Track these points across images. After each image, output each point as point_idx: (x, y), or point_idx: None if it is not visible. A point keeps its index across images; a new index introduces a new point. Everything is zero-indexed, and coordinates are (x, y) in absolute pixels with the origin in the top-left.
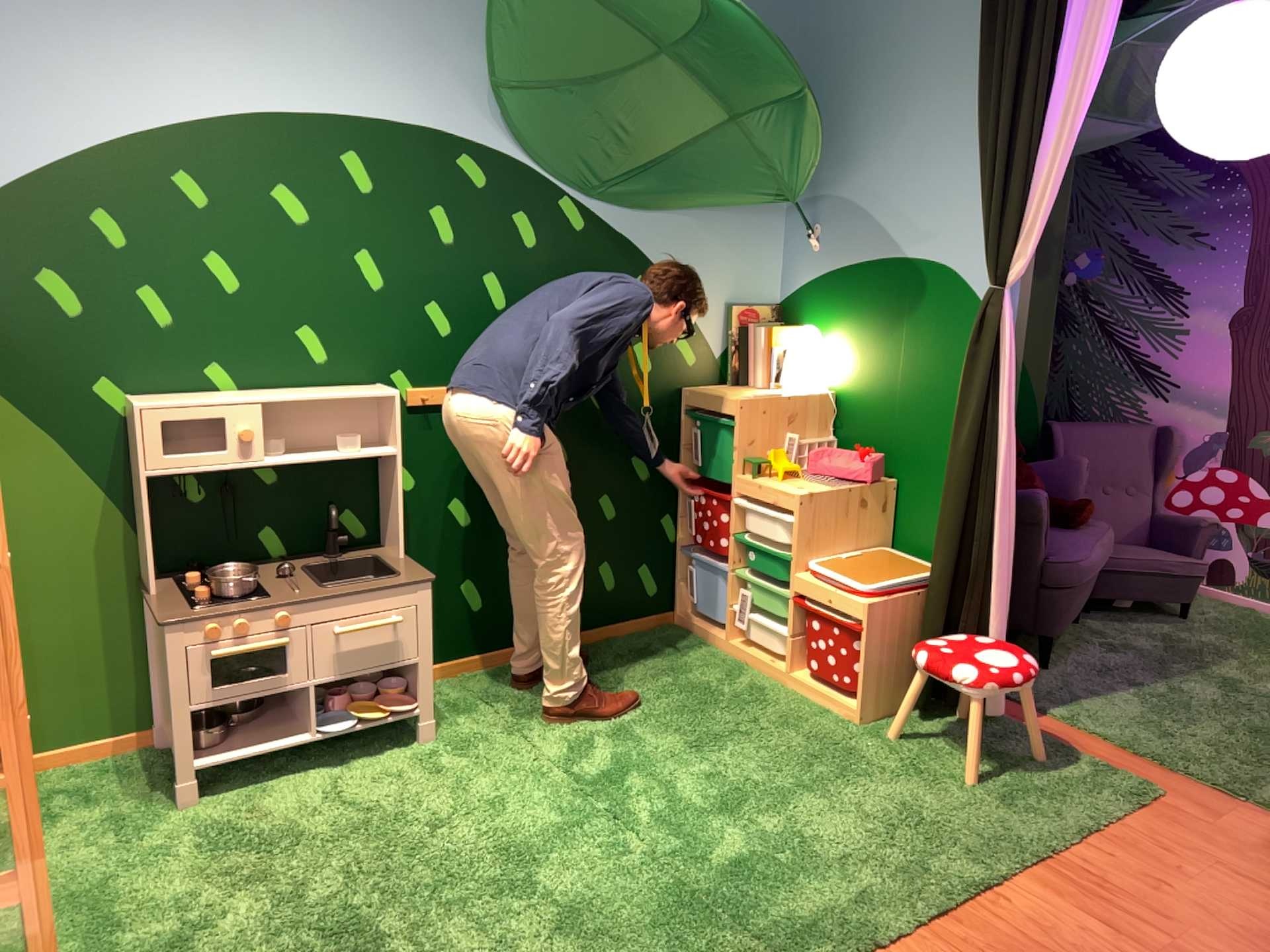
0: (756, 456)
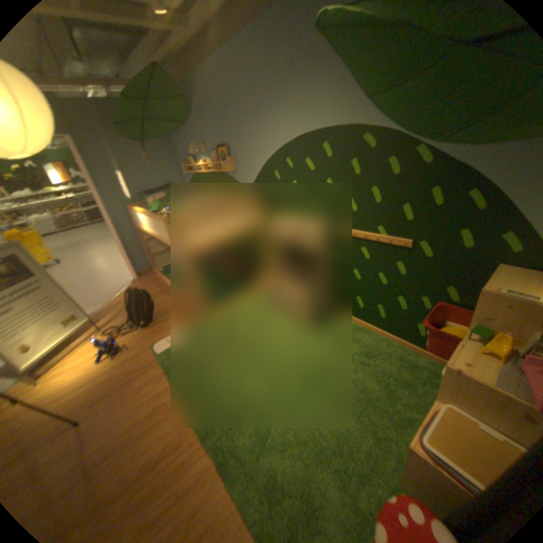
0: (486, 329)
